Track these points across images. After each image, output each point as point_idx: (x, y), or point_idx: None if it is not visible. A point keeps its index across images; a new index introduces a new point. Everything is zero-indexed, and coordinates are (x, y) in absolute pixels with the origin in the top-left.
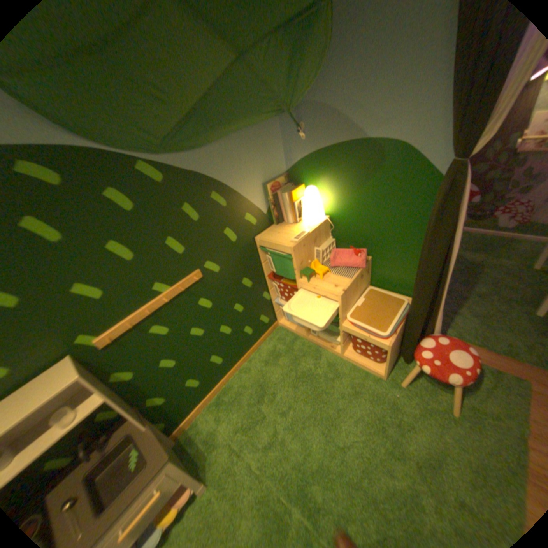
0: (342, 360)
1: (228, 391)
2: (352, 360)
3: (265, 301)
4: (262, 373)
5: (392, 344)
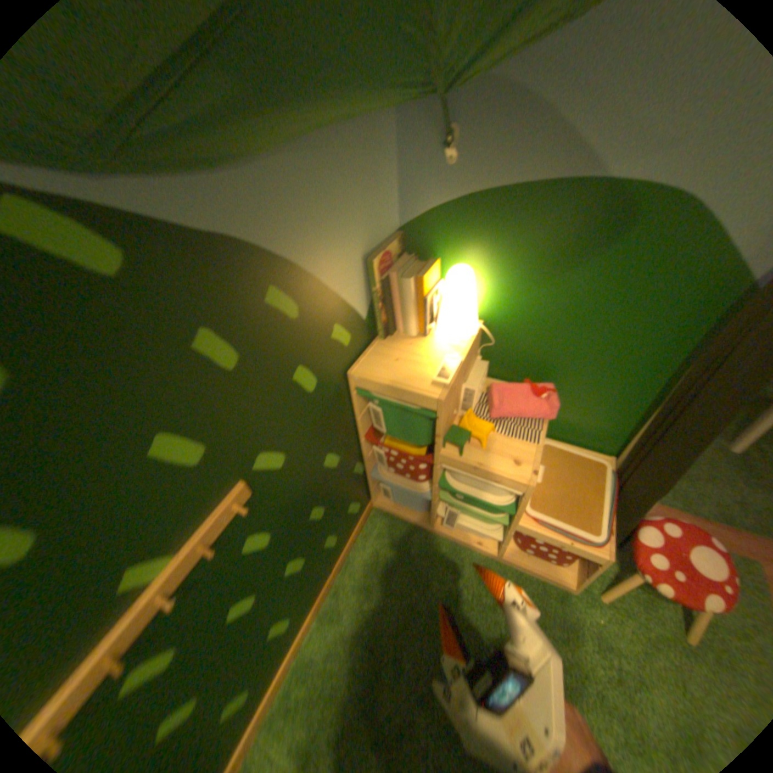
0: (498, 564)
1: (306, 672)
2: (518, 565)
3: (357, 479)
4: (365, 616)
5: (614, 557)
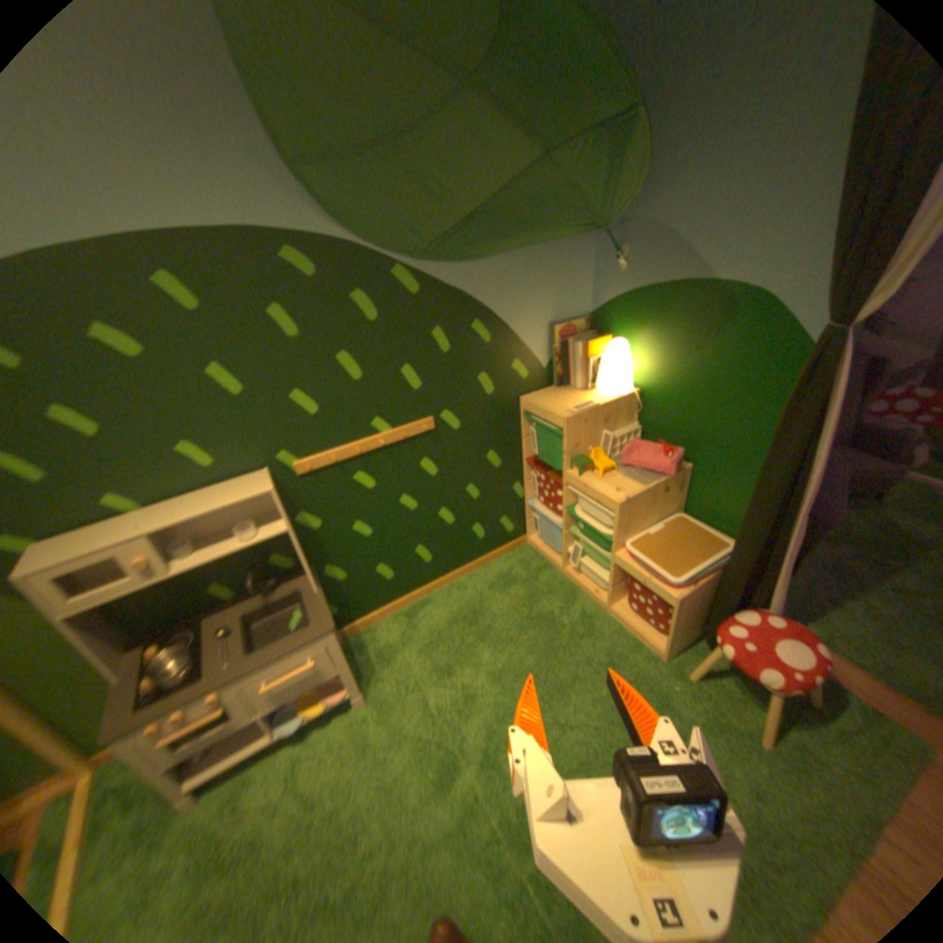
0: (606, 615)
1: (428, 604)
2: (621, 618)
3: (513, 497)
4: (481, 597)
5: (681, 598)
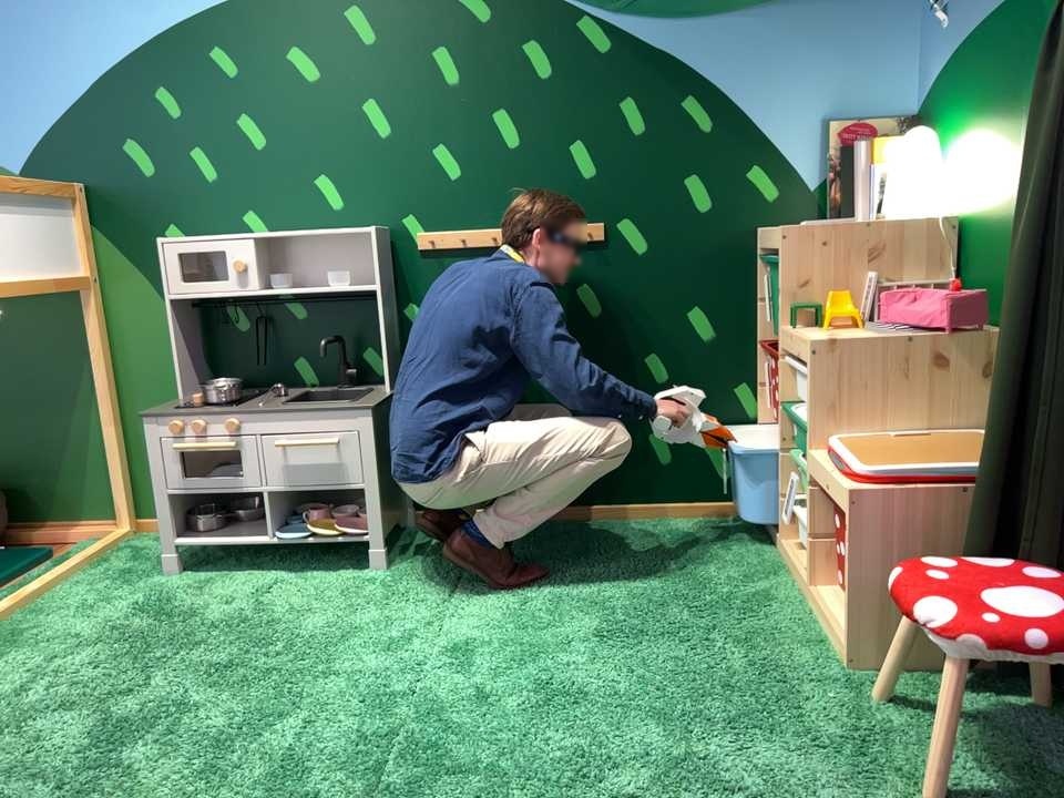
0: (803, 603)
1: (544, 529)
2: (818, 603)
3: (735, 409)
4: (623, 541)
5: (858, 491)
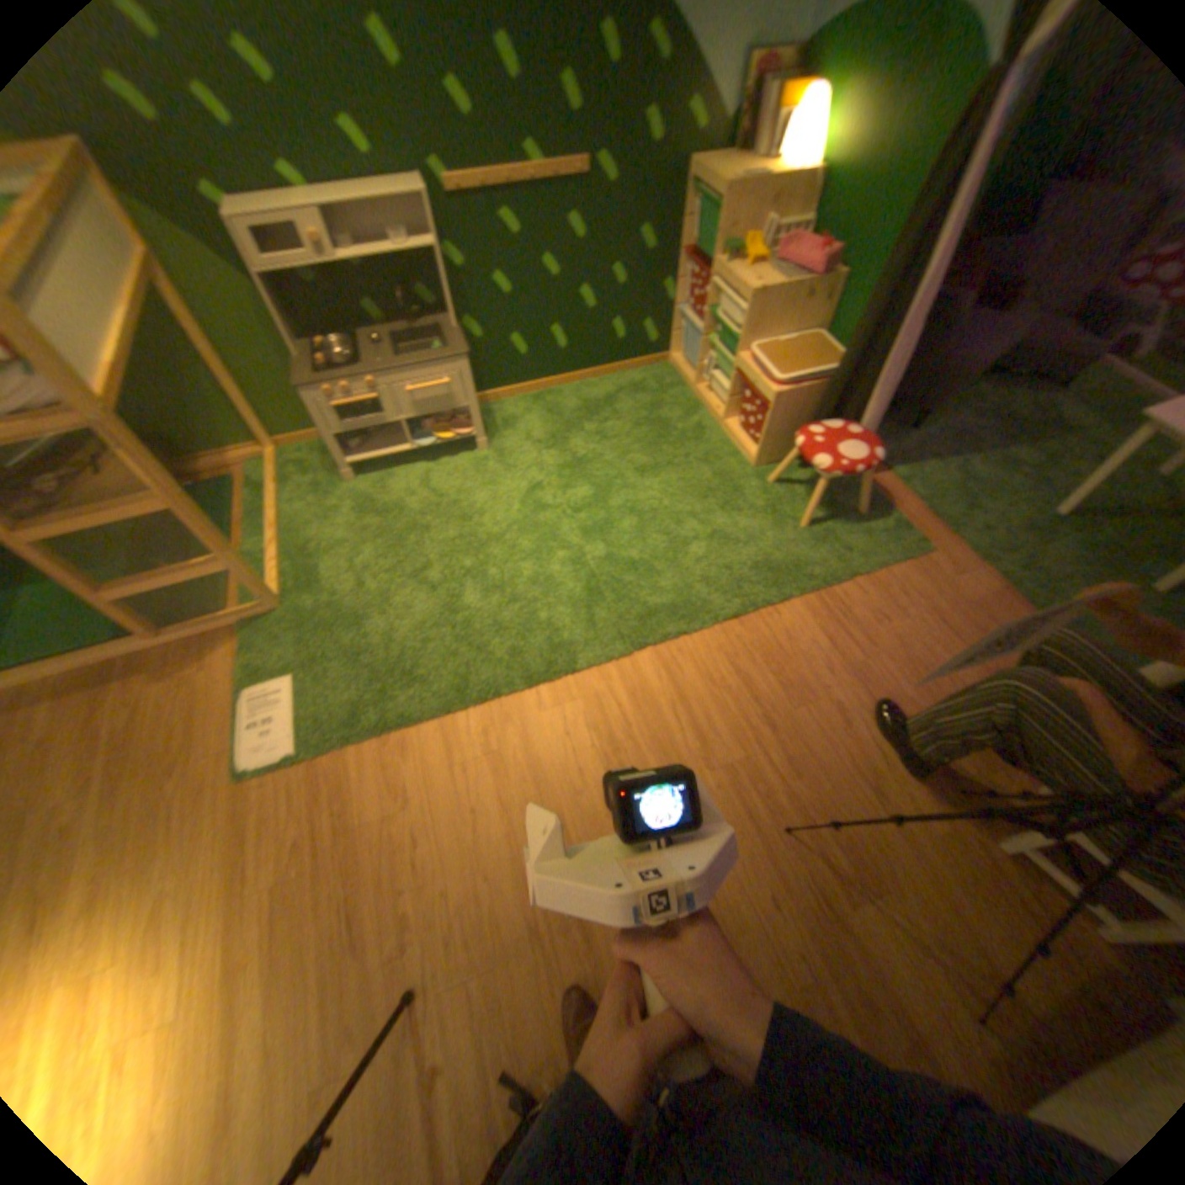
0: (717, 430)
1: (554, 396)
2: (728, 432)
3: (661, 299)
4: (606, 398)
5: (776, 394)
